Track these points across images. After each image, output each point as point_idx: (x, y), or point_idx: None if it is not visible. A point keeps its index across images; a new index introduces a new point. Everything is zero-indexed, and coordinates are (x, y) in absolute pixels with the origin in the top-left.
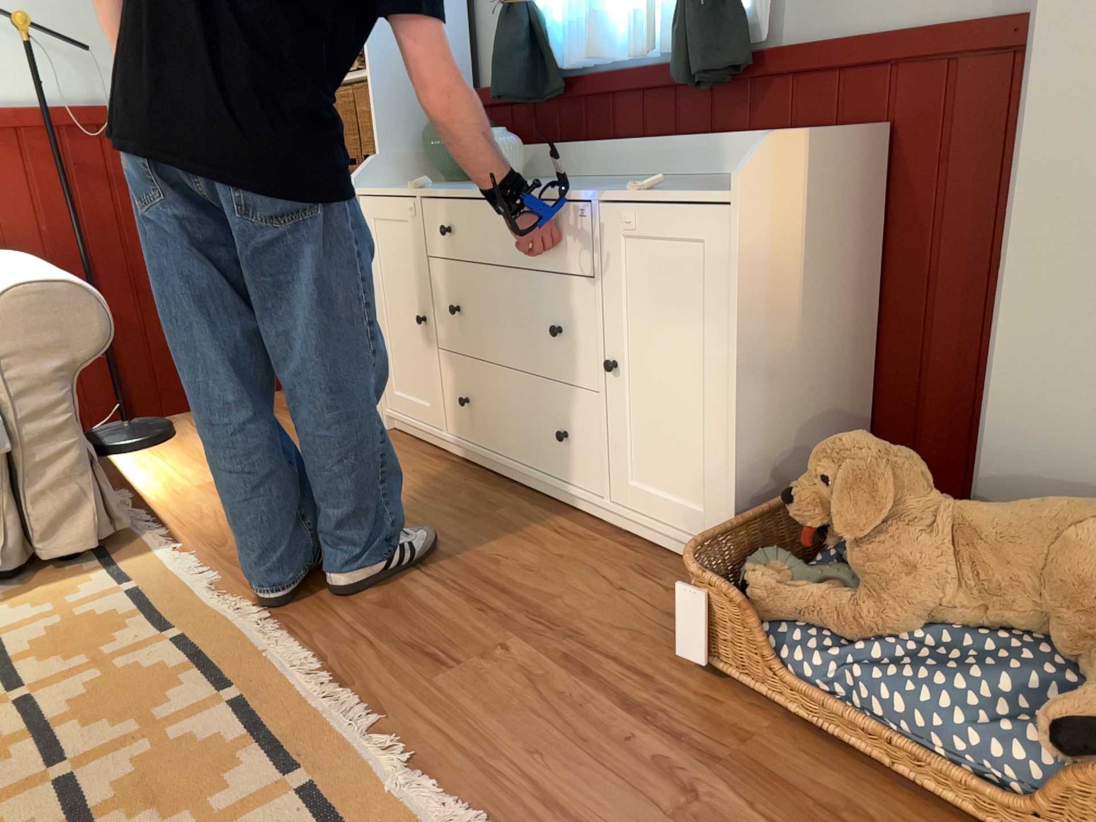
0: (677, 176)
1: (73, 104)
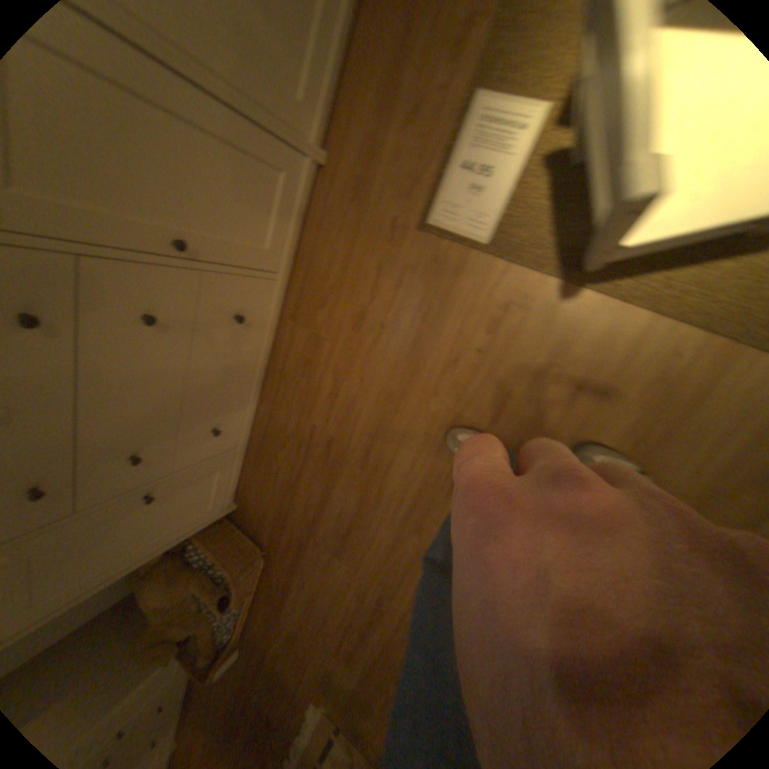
0: None
1: None
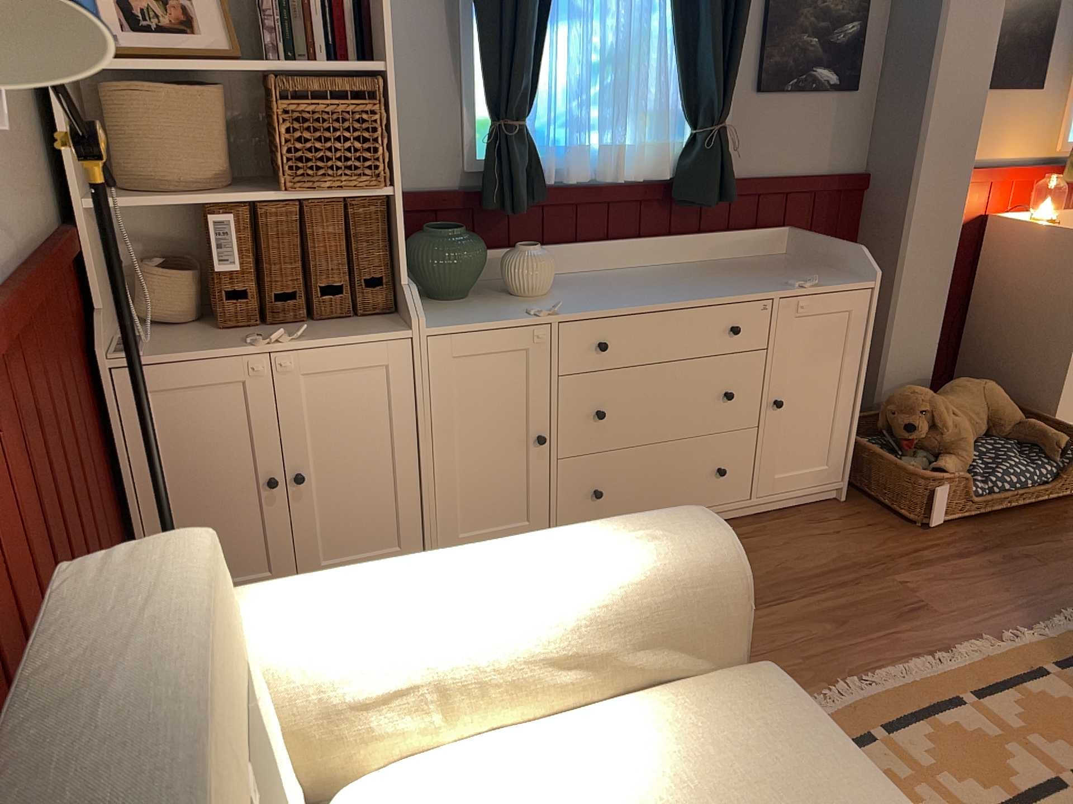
0: (658, 265)
1: None
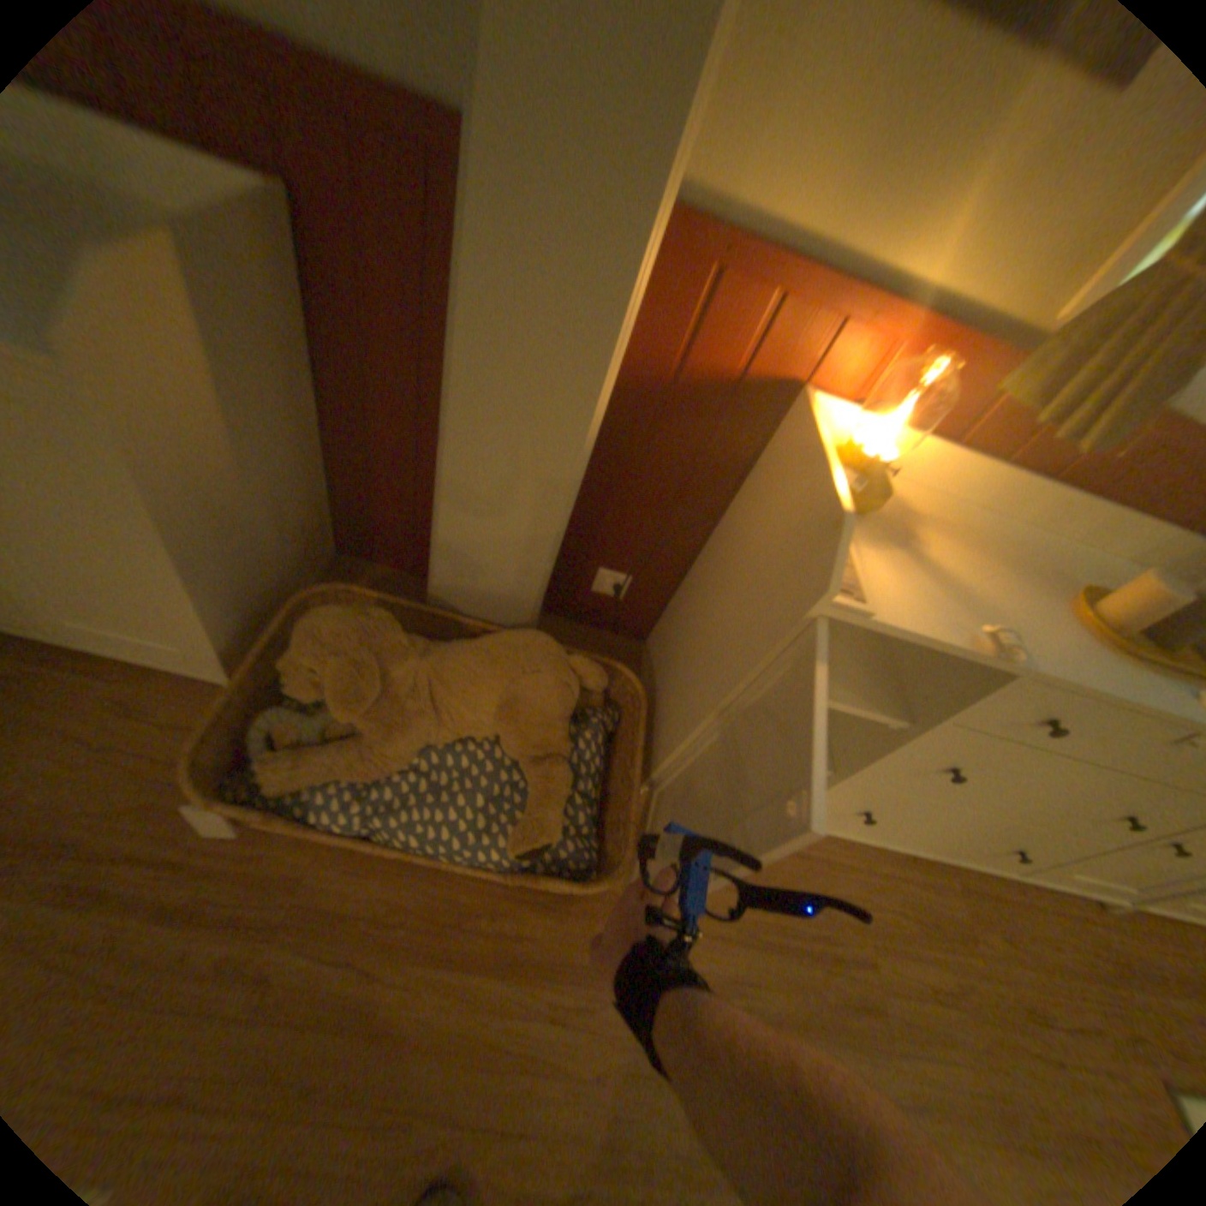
0: None
1: None
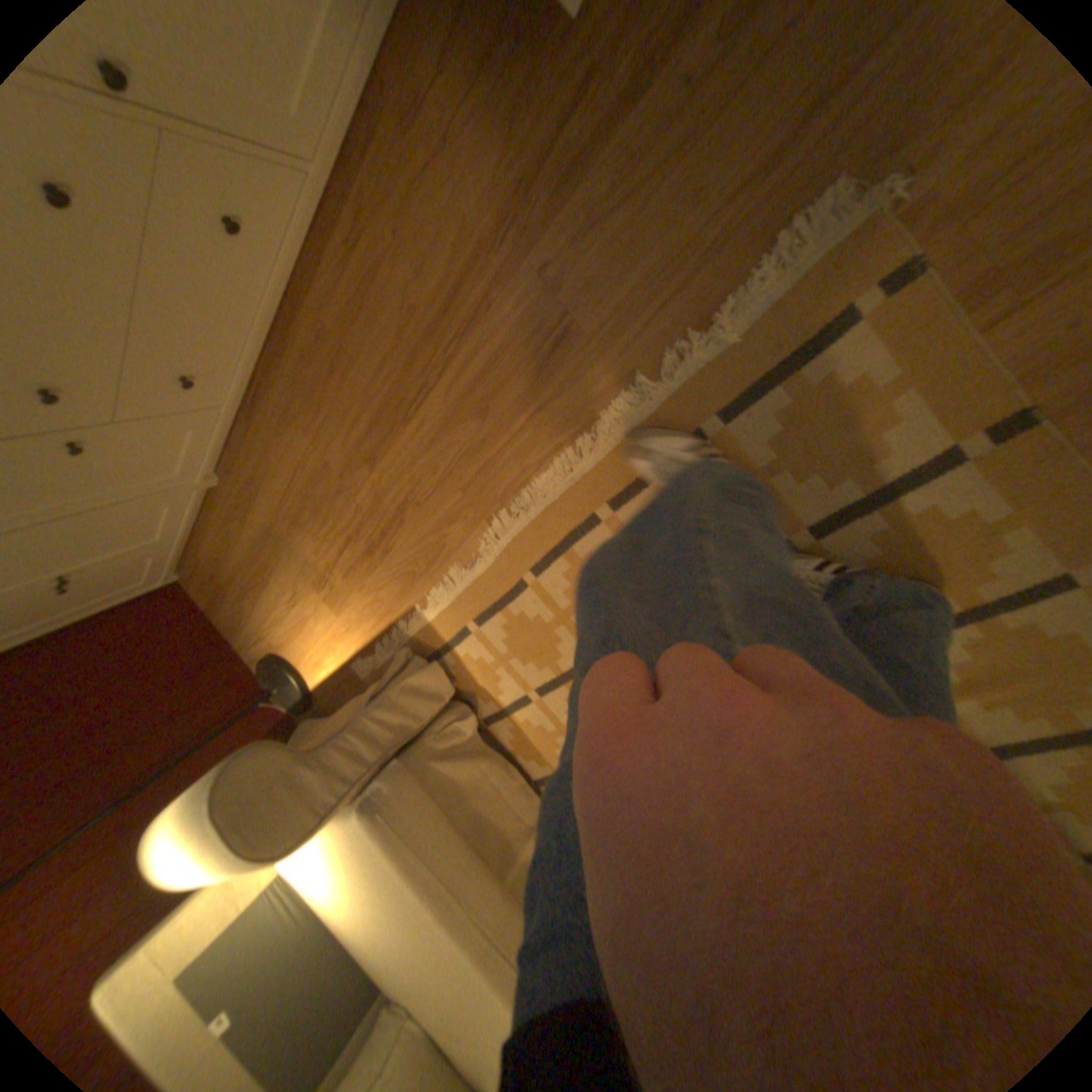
0: None
1: None
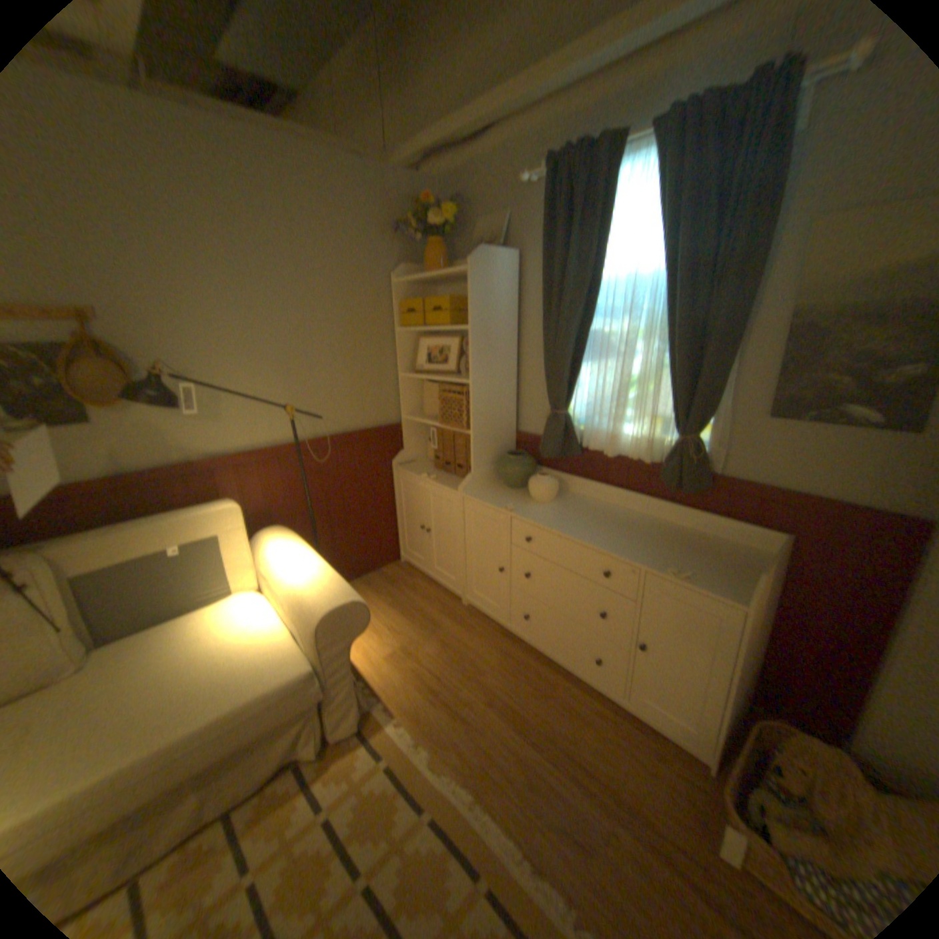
0: (652, 517)
1: (303, 435)
